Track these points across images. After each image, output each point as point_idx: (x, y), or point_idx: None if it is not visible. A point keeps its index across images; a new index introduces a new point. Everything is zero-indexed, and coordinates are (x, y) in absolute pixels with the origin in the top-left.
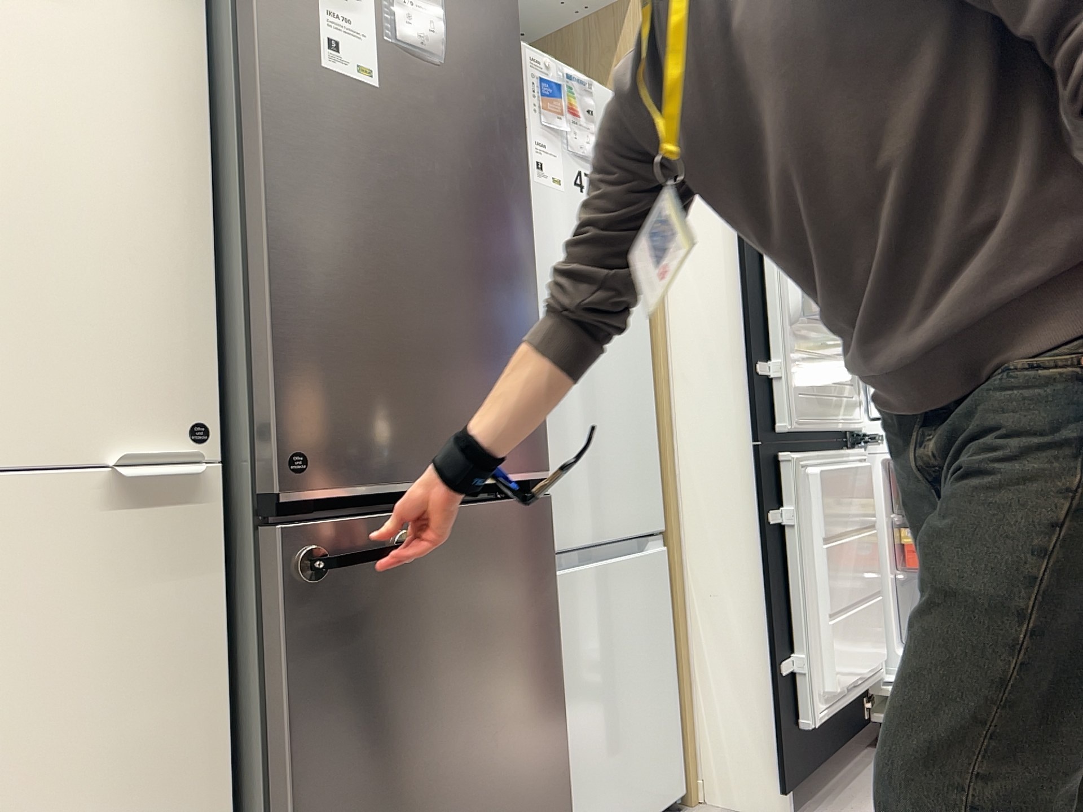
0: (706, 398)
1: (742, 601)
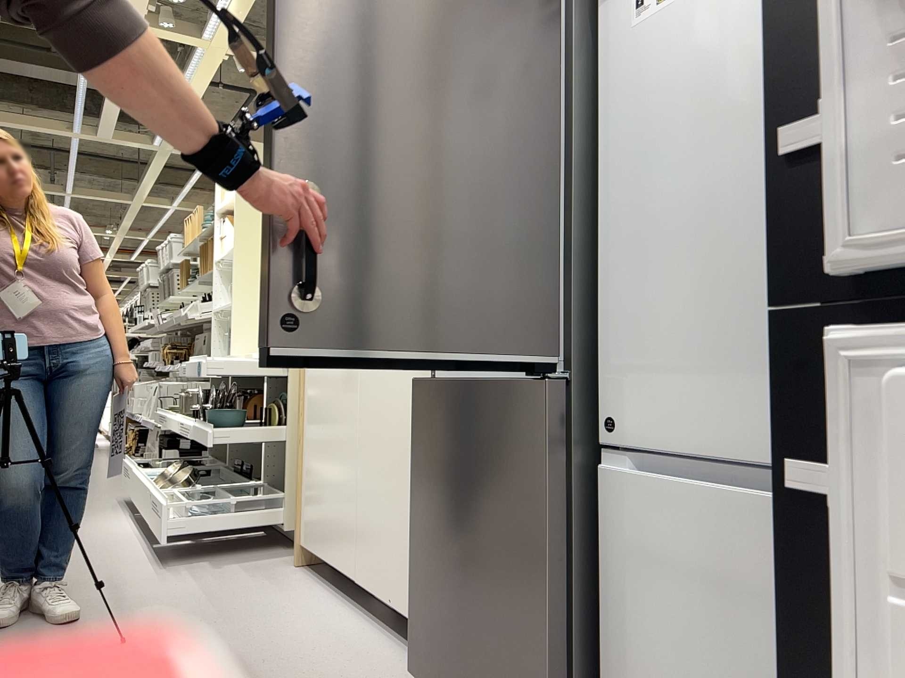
0: None
1: None
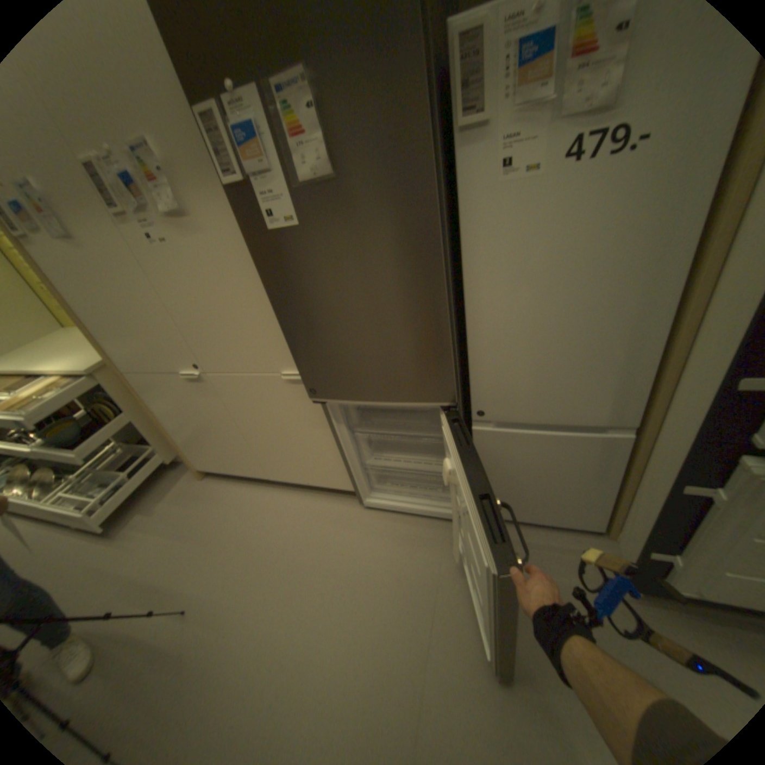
0: (709, 362)
1: (662, 502)
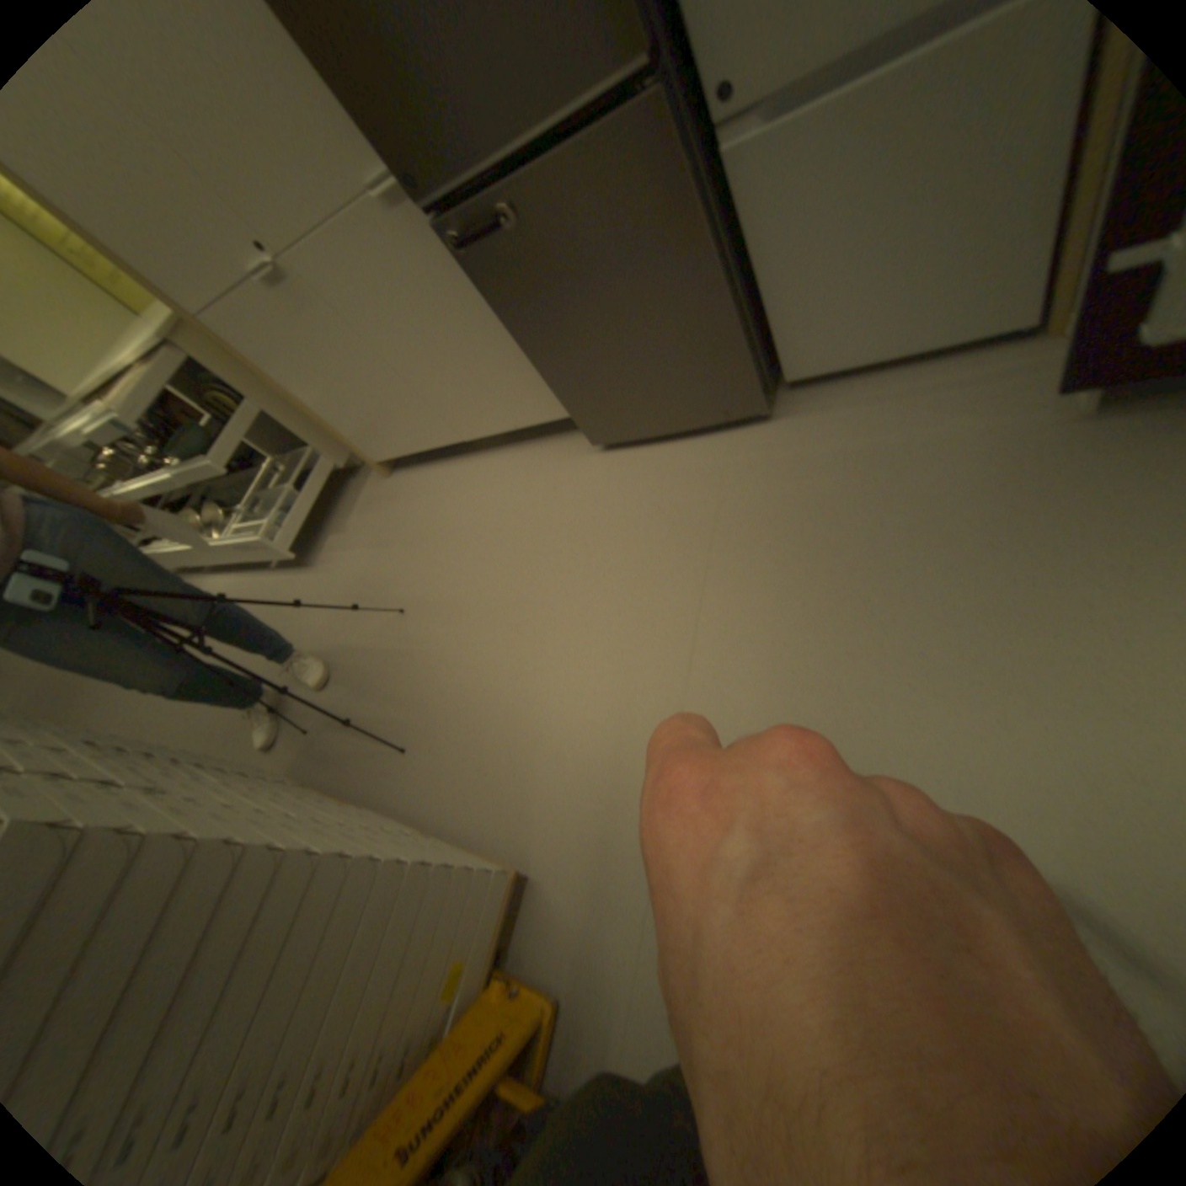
0: None
1: None
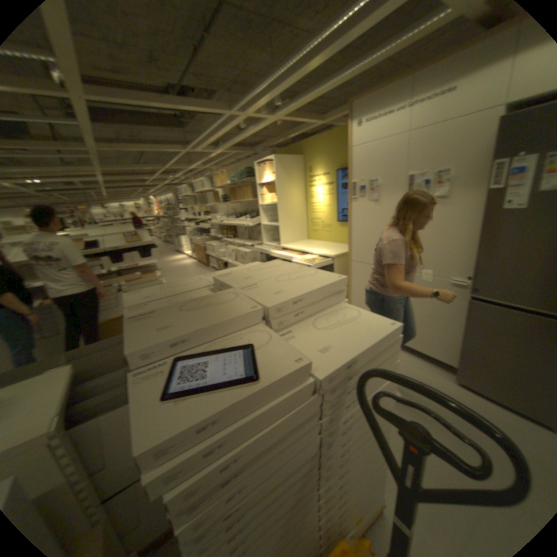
0: None
1: None
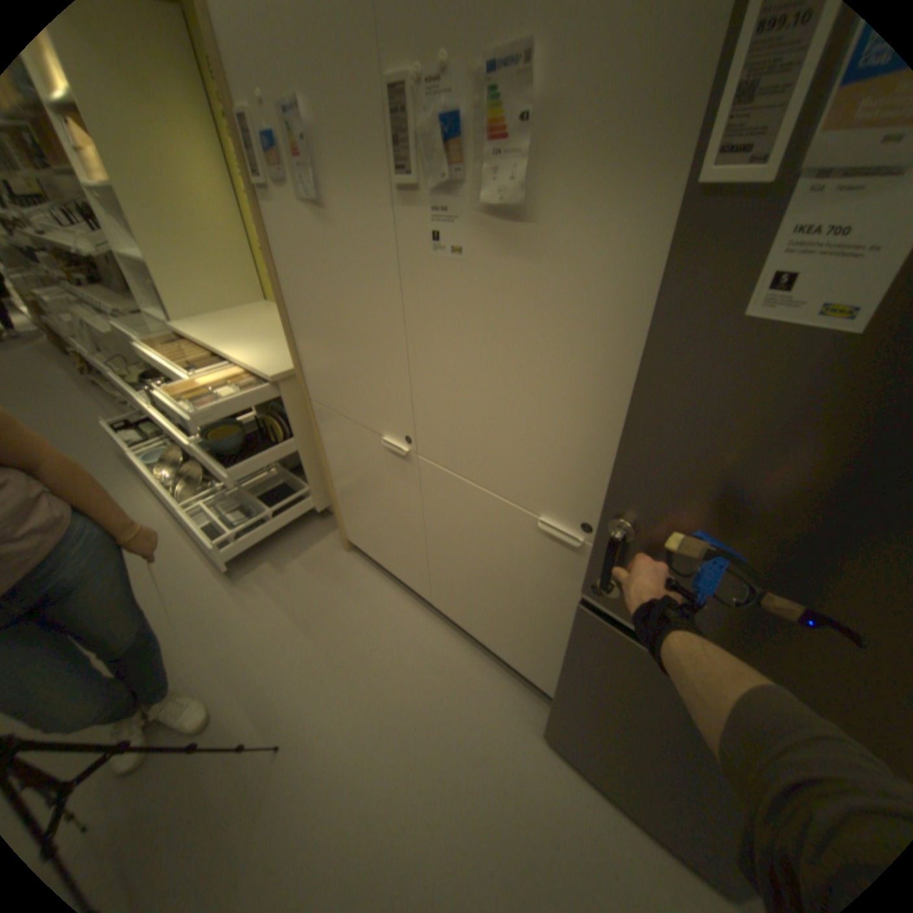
0: None
1: None
